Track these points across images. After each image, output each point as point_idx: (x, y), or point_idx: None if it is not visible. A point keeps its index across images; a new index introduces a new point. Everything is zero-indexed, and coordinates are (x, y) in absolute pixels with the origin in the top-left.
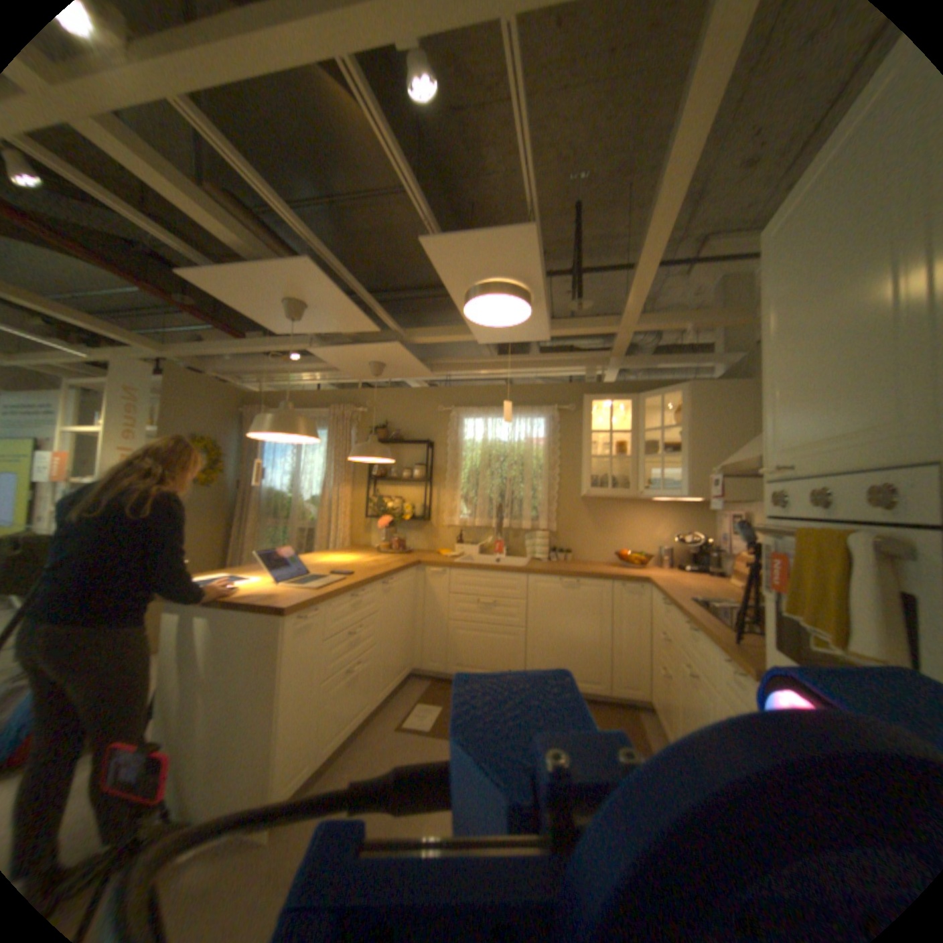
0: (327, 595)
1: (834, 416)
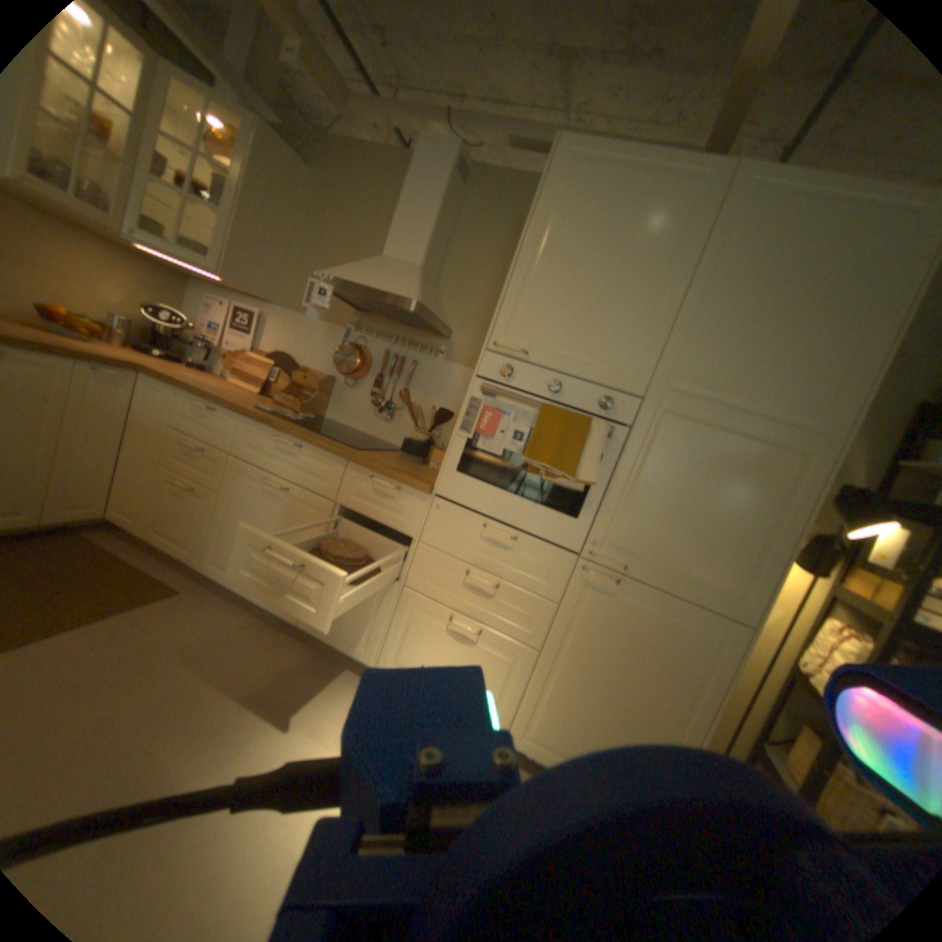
0: None
1: (587, 341)
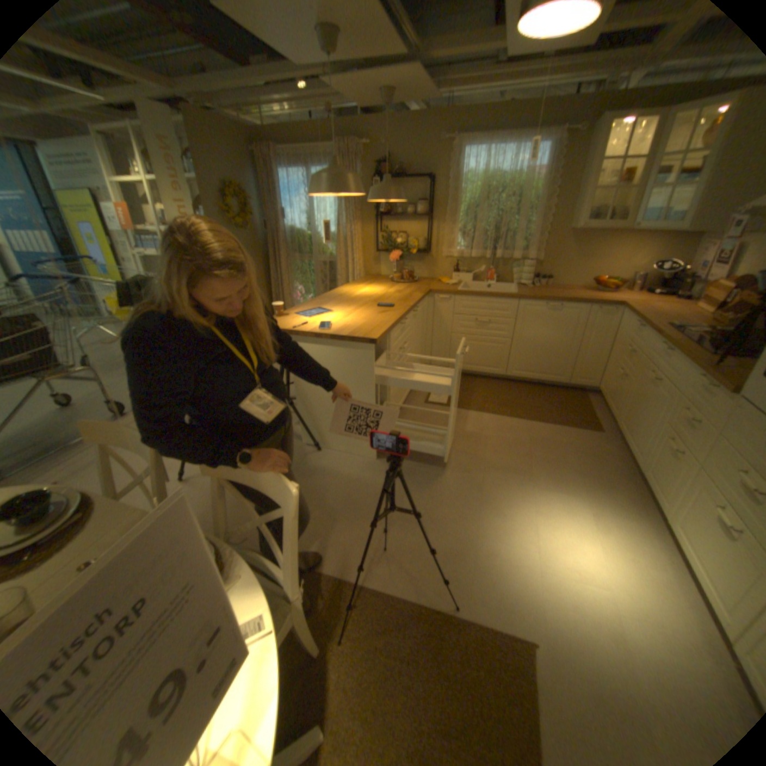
0: (392, 326)
1: None
